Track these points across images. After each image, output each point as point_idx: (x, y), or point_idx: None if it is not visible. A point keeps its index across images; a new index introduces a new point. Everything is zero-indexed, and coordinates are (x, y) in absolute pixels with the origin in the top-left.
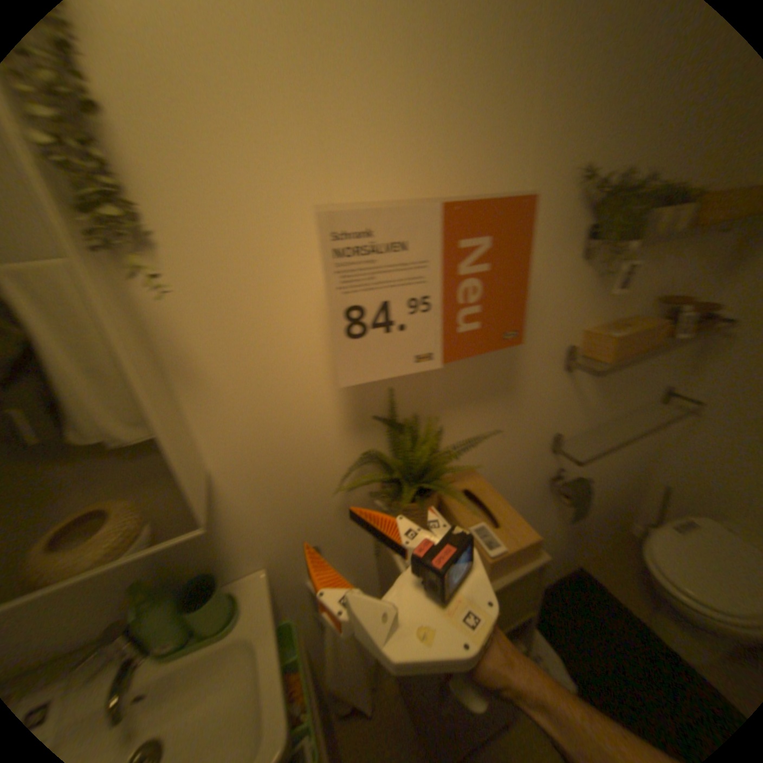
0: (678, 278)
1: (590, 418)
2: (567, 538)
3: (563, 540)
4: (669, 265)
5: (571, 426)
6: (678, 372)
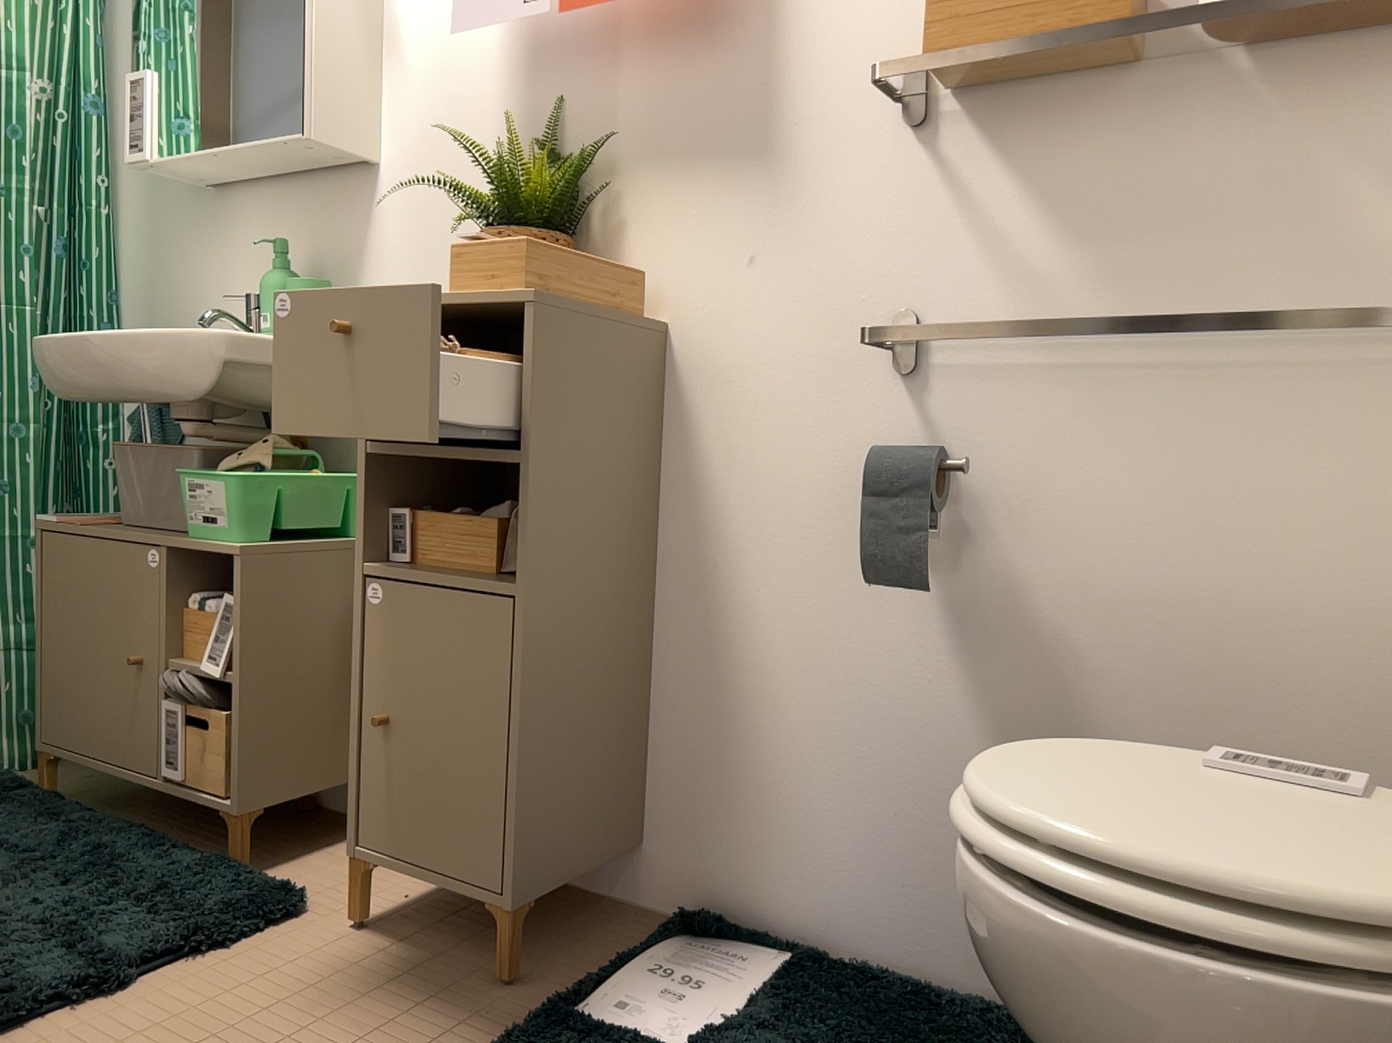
0: None
1: (1029, 301)
2: None
3: None
4: None
5: (957, 304)
6: None
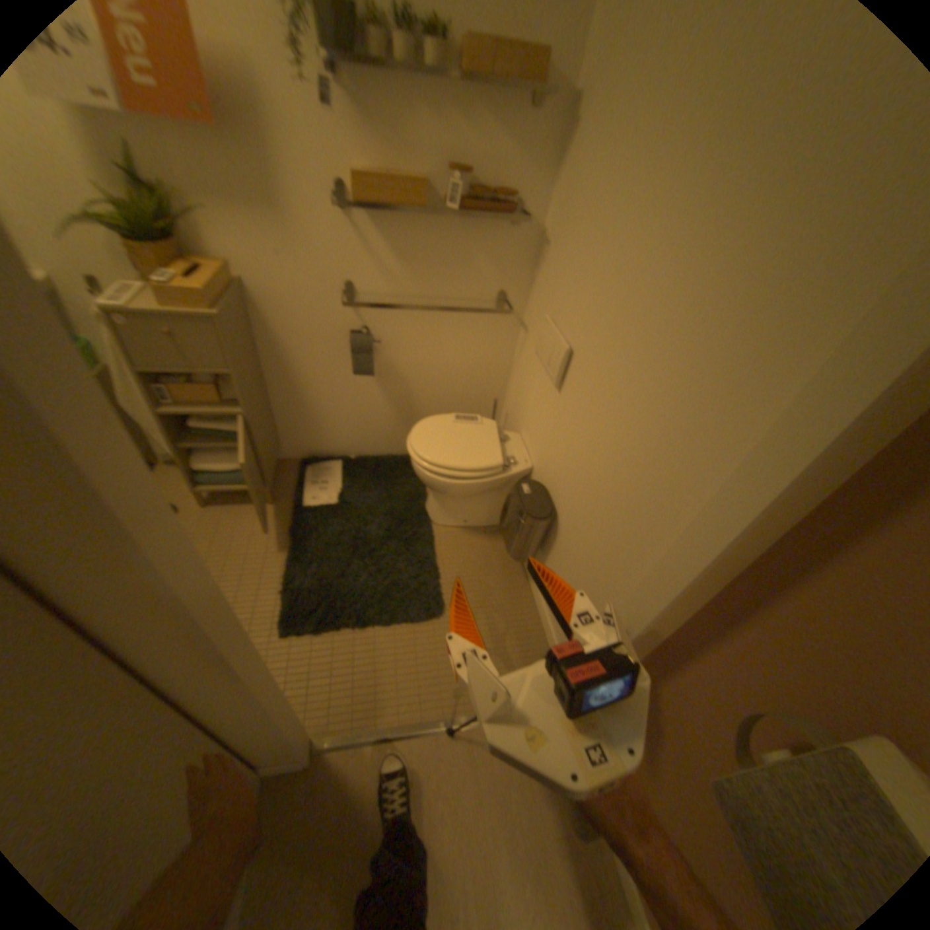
0: (479, 148)
1: (390, 282)
2: (395, 414)
3: (390, 414)
4: (460, 126)
5: (365, 280)
6: (512, 277)
